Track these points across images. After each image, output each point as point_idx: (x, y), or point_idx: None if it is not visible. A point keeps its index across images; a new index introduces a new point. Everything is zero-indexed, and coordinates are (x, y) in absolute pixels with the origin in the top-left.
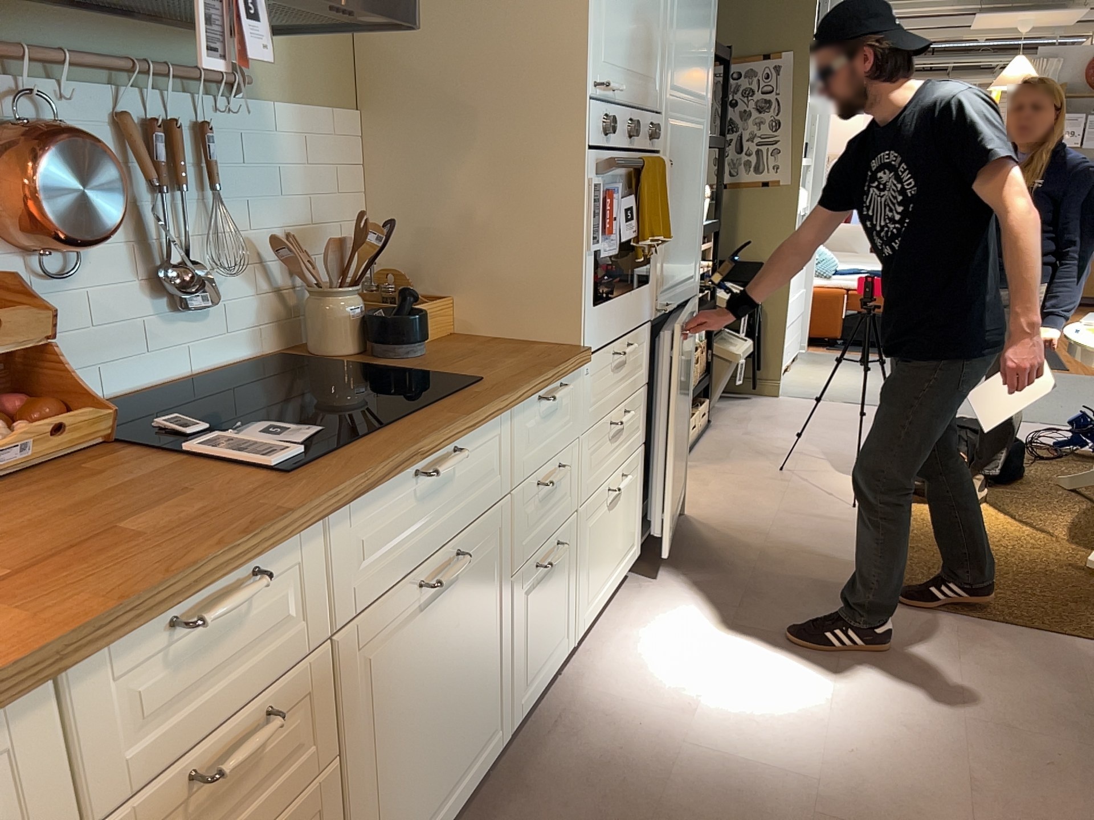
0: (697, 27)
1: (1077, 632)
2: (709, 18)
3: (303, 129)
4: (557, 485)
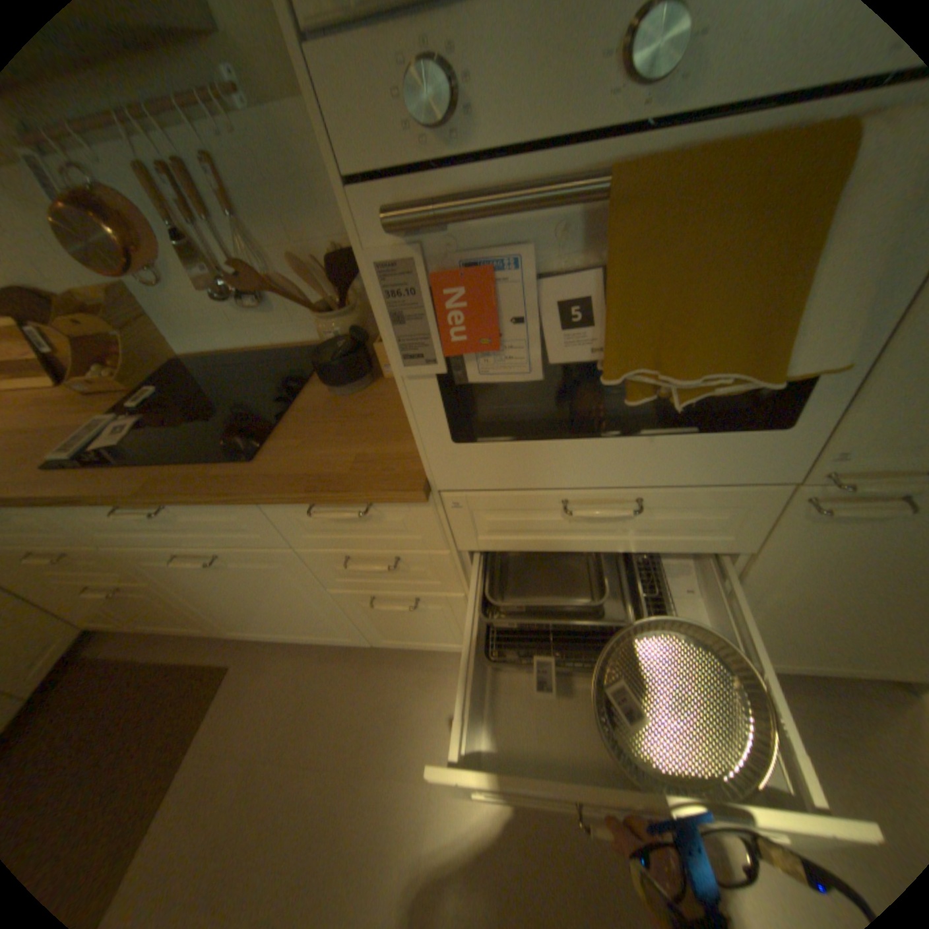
0: None
1: None
2: None
3: None
4: (401, 567)
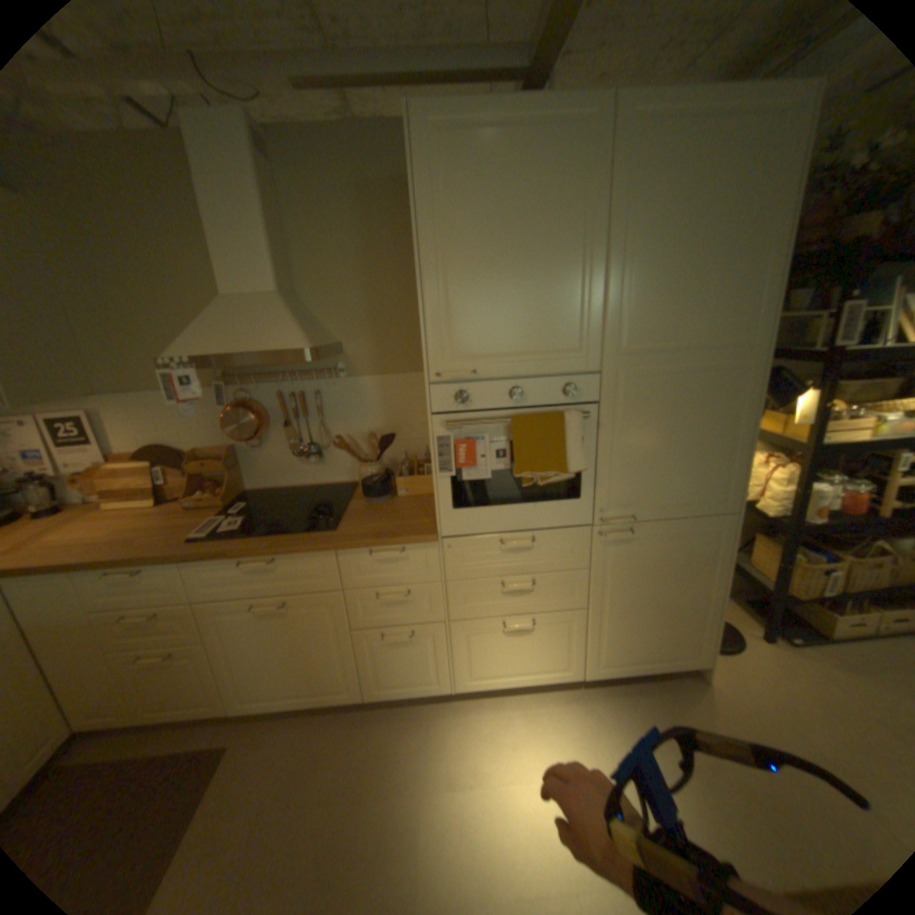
0: (704, 278)
1: None
2: (752, 258)
3: (381, 385)
4: (409, 600)
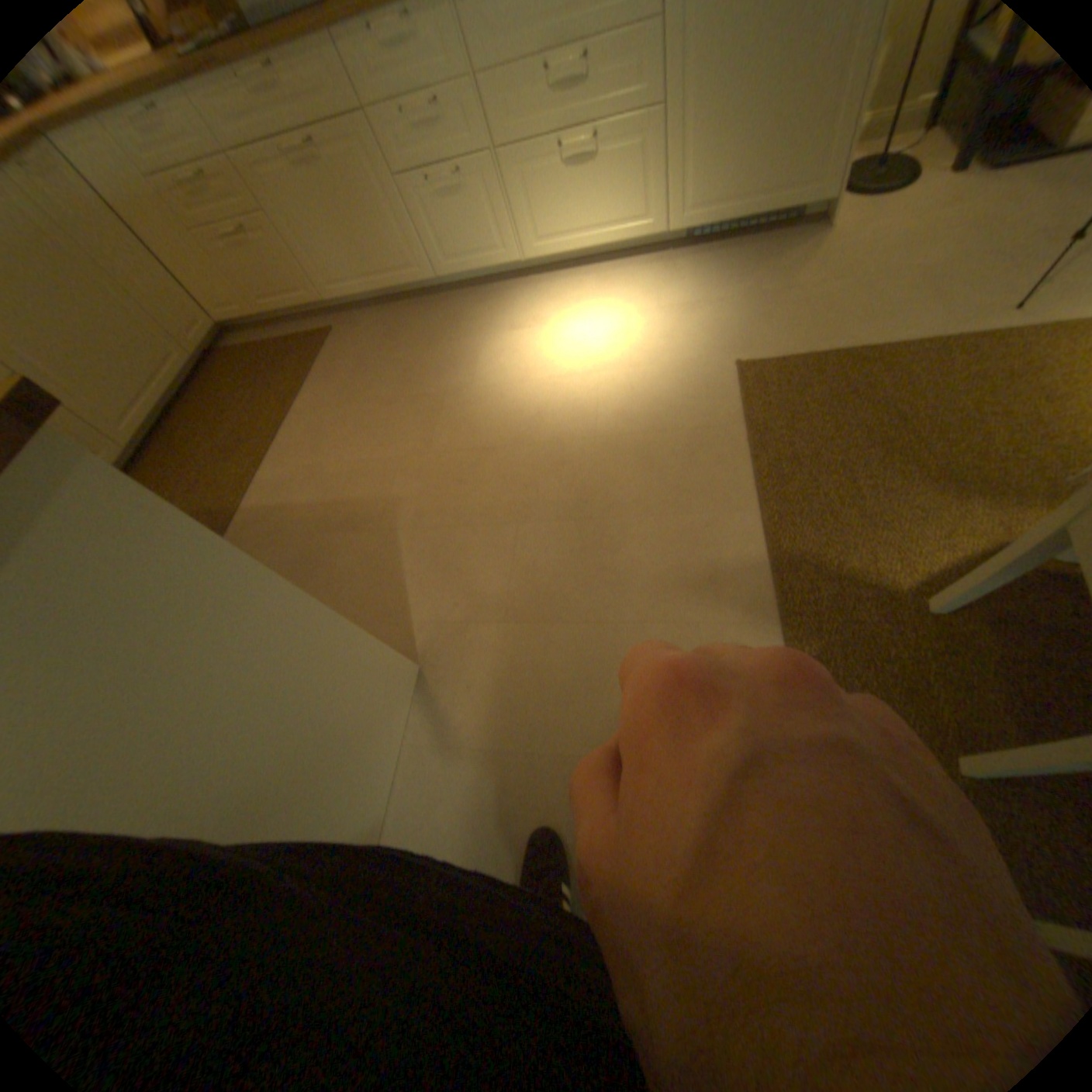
0: None
1: (778, 515)
2: None
3: None
4: (438, 114)
